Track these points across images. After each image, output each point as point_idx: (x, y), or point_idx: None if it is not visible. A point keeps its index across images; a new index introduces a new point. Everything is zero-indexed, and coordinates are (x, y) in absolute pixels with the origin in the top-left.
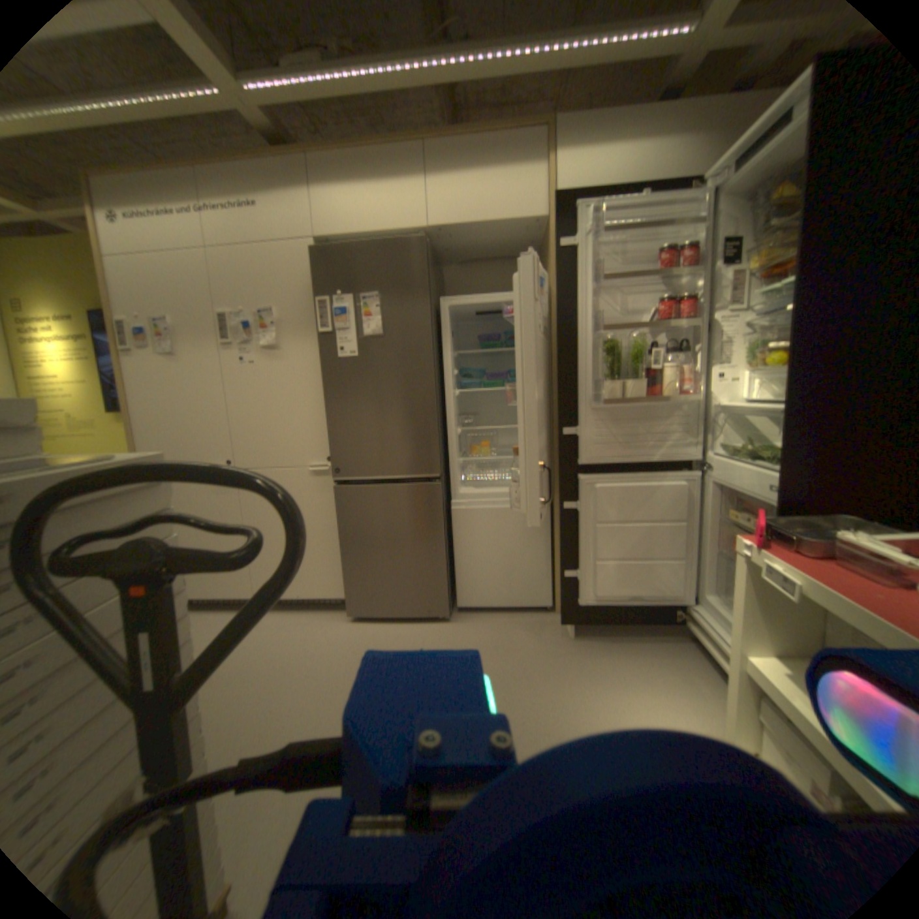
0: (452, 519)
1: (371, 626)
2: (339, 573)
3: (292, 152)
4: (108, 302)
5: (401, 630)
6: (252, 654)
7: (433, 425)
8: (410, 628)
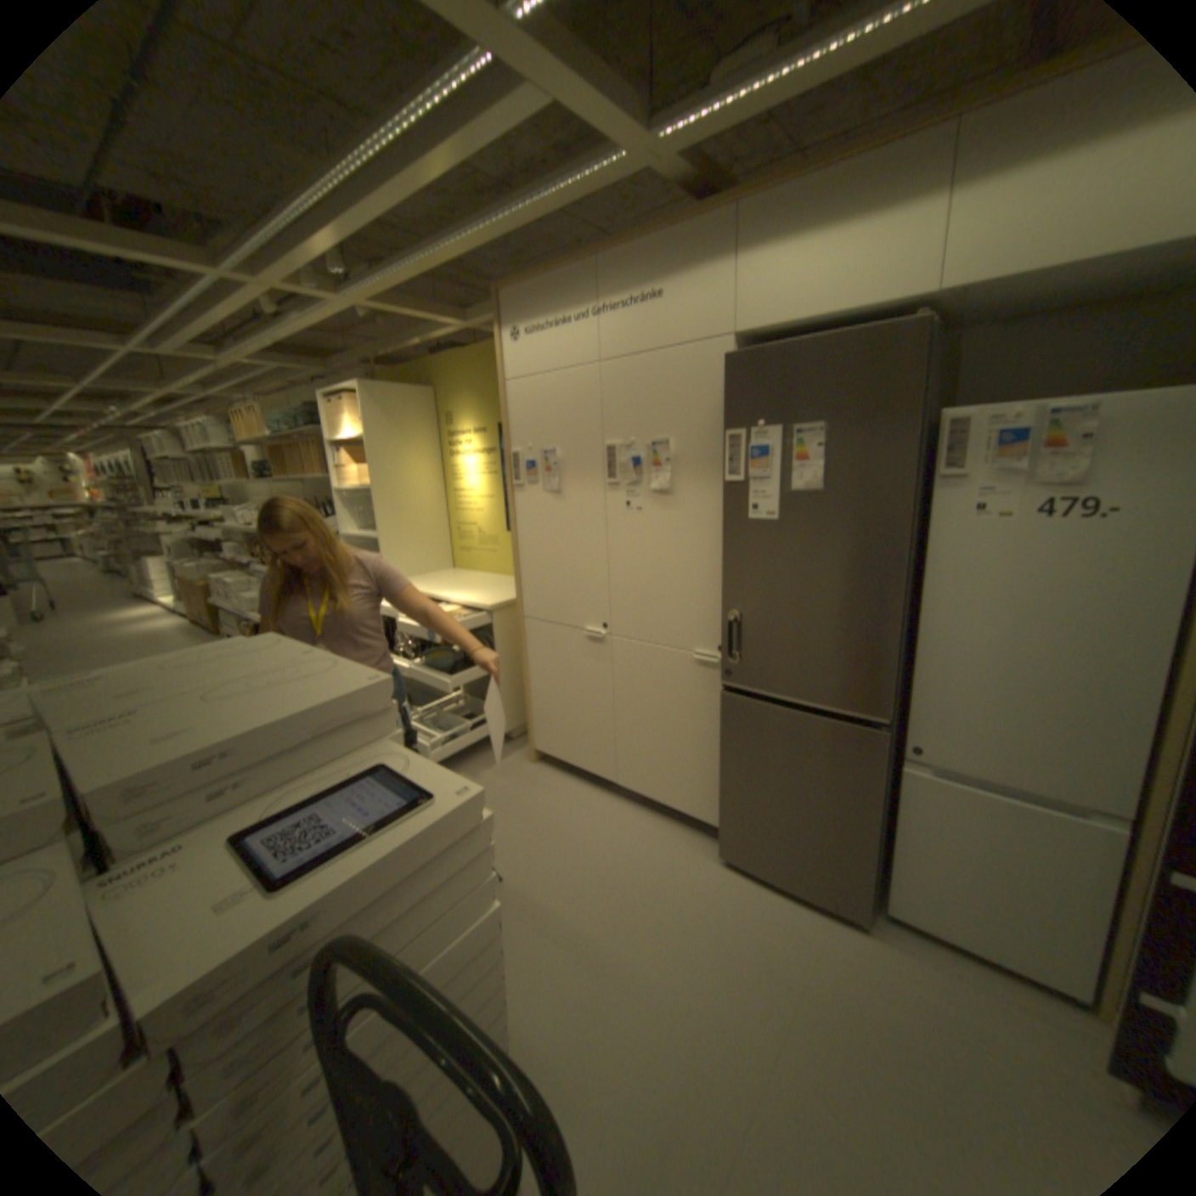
0: (903, 784)
1: (749, 889)
2: (717, 796)
3: (718, 205)
4: (507, 433)
5: (791, 916)
6: (604, 865)
7: (893, 644)
8: (805, 919)
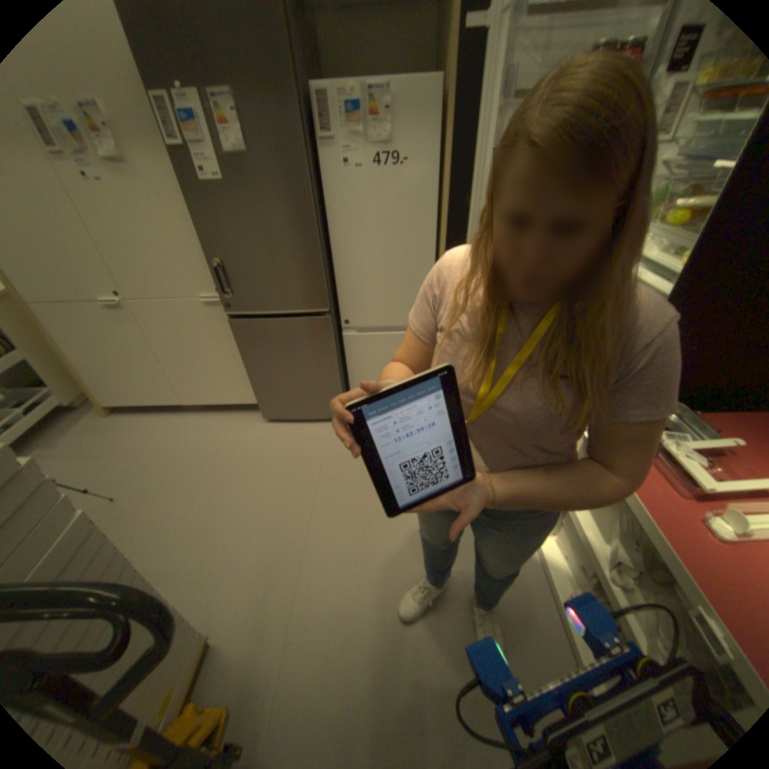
0: (344, 342)
1: (284, 427)
2: (251, 386)
3: None
4: None
5: (309, 429)
6: (191, 455)
7: (319, 262)
8: (316, 427)
